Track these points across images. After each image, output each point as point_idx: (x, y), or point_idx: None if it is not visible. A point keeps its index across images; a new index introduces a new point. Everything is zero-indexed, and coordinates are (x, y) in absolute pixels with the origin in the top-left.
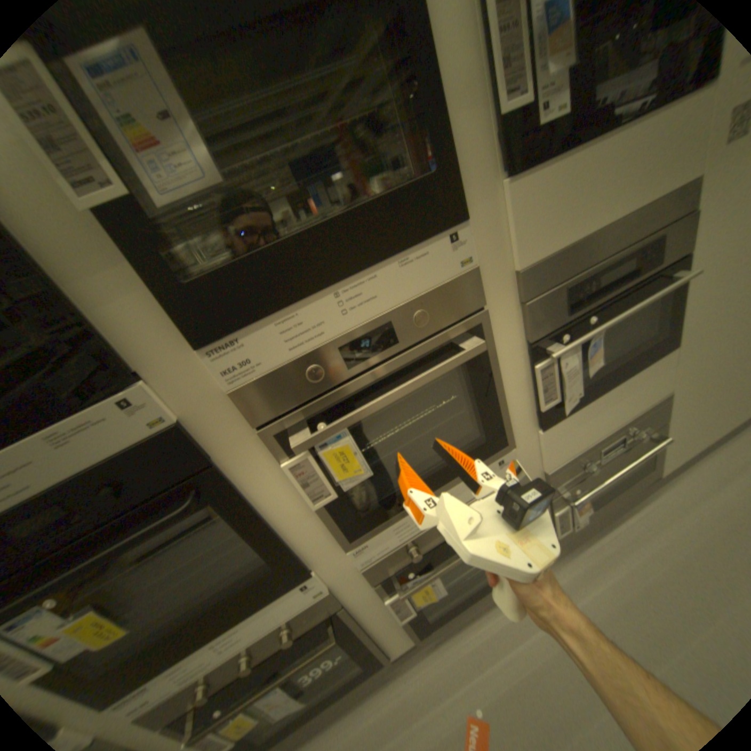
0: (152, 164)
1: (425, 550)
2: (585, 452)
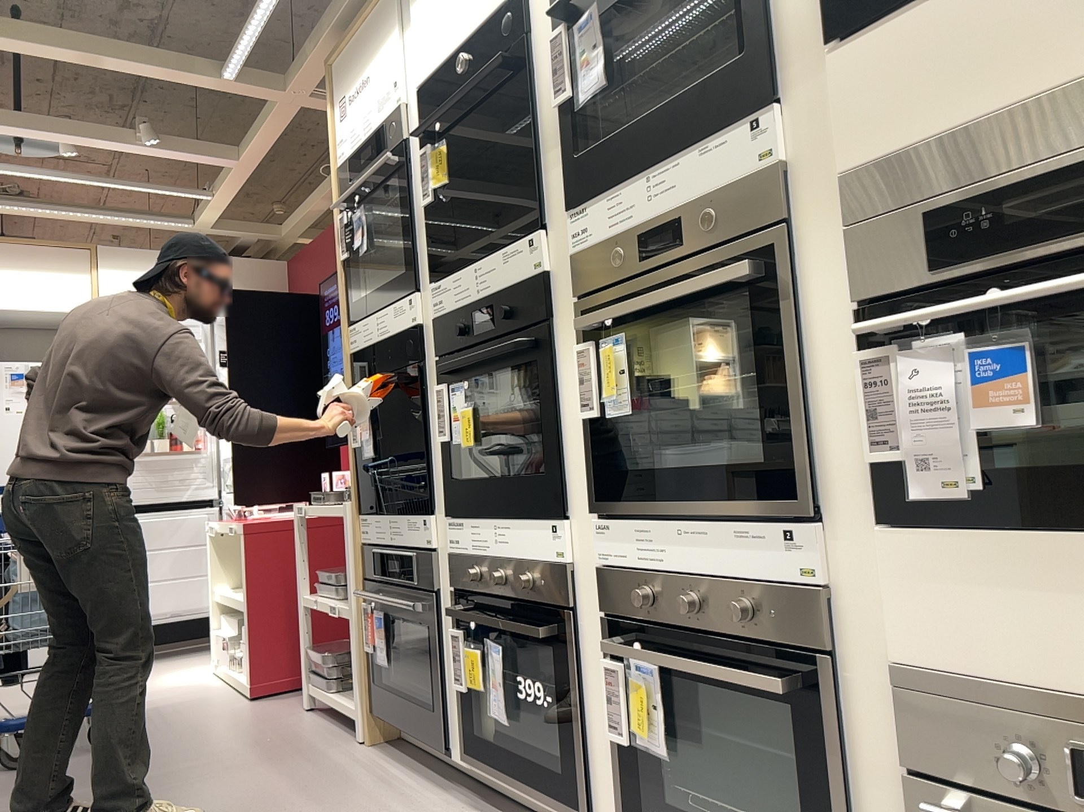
0: (583, 80)
1: (665, 620)
2: (1014, 695)
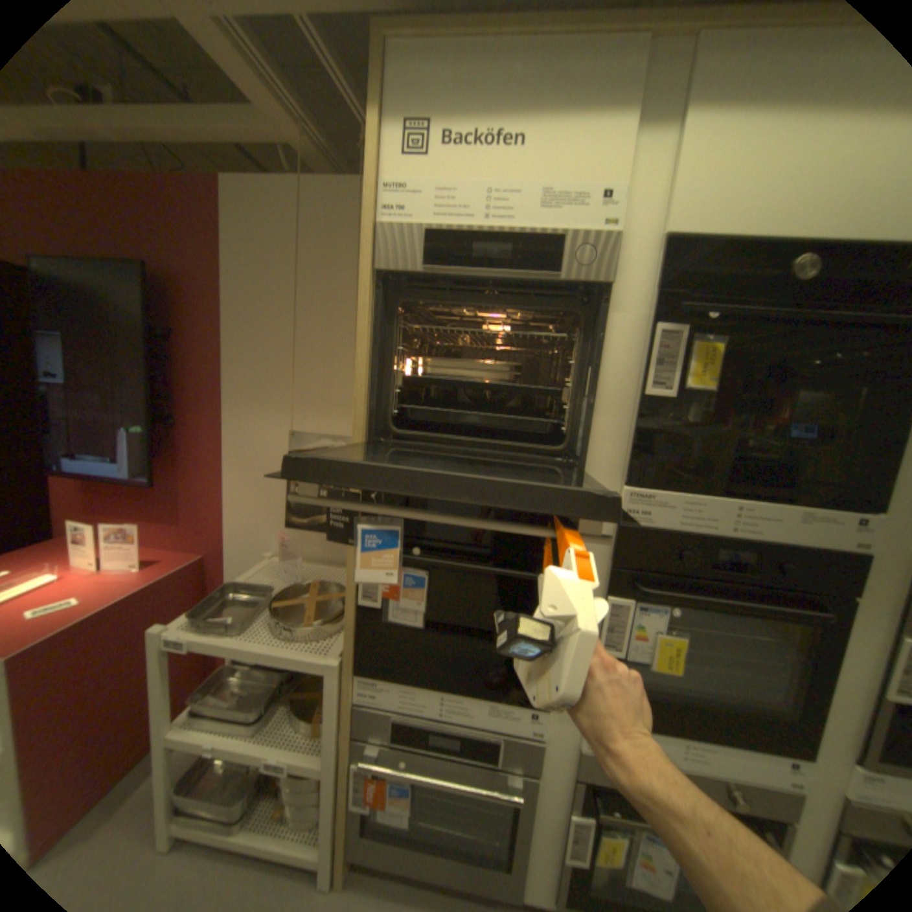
0: None
1: None
2: None
